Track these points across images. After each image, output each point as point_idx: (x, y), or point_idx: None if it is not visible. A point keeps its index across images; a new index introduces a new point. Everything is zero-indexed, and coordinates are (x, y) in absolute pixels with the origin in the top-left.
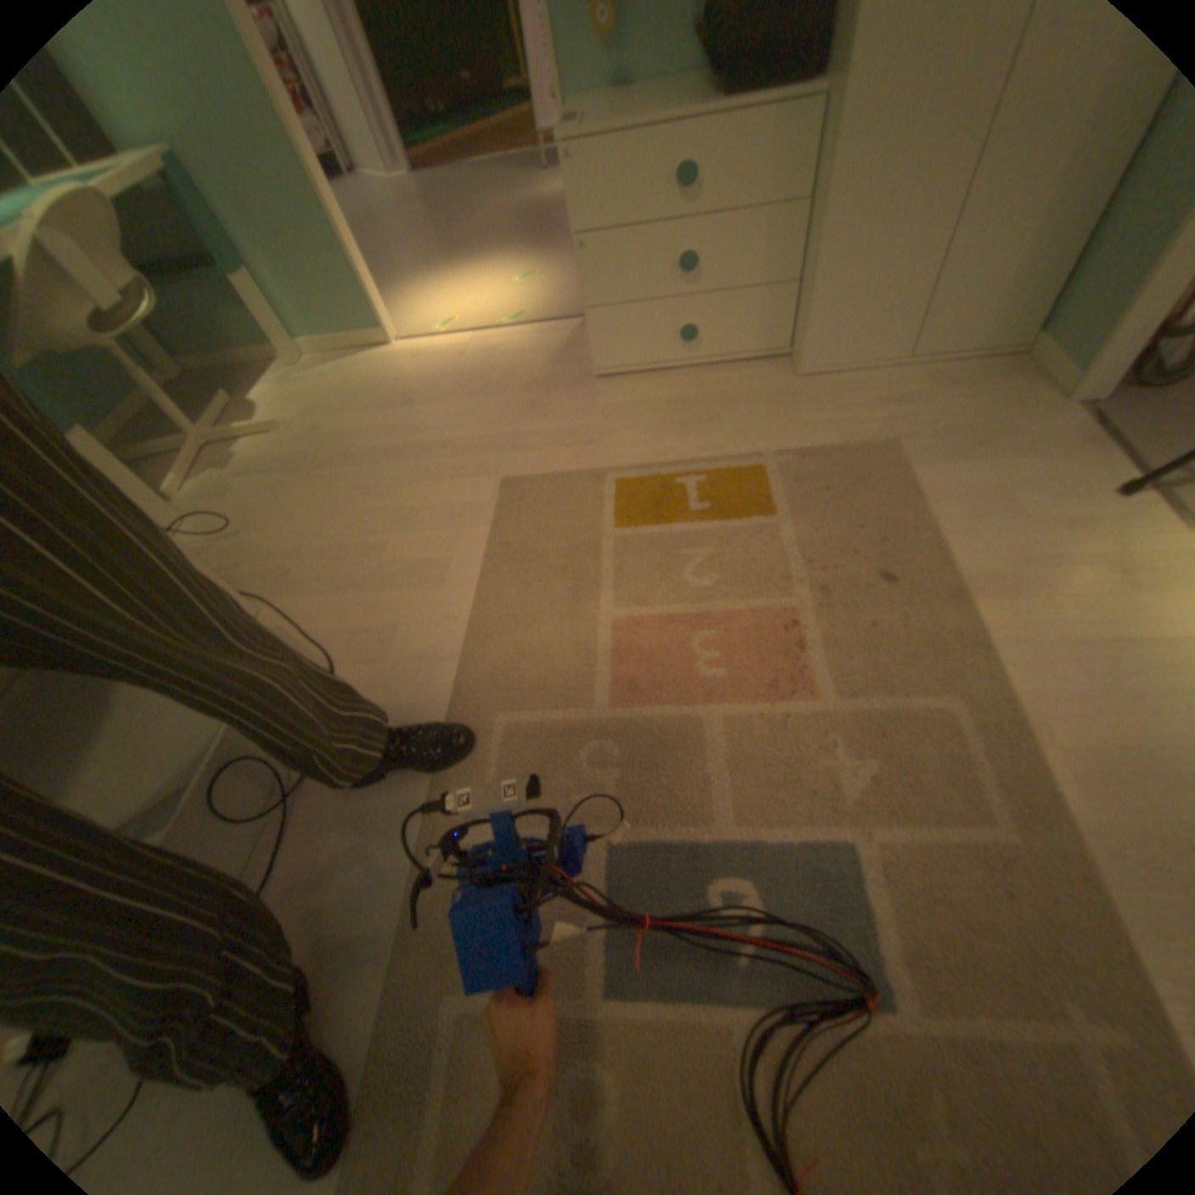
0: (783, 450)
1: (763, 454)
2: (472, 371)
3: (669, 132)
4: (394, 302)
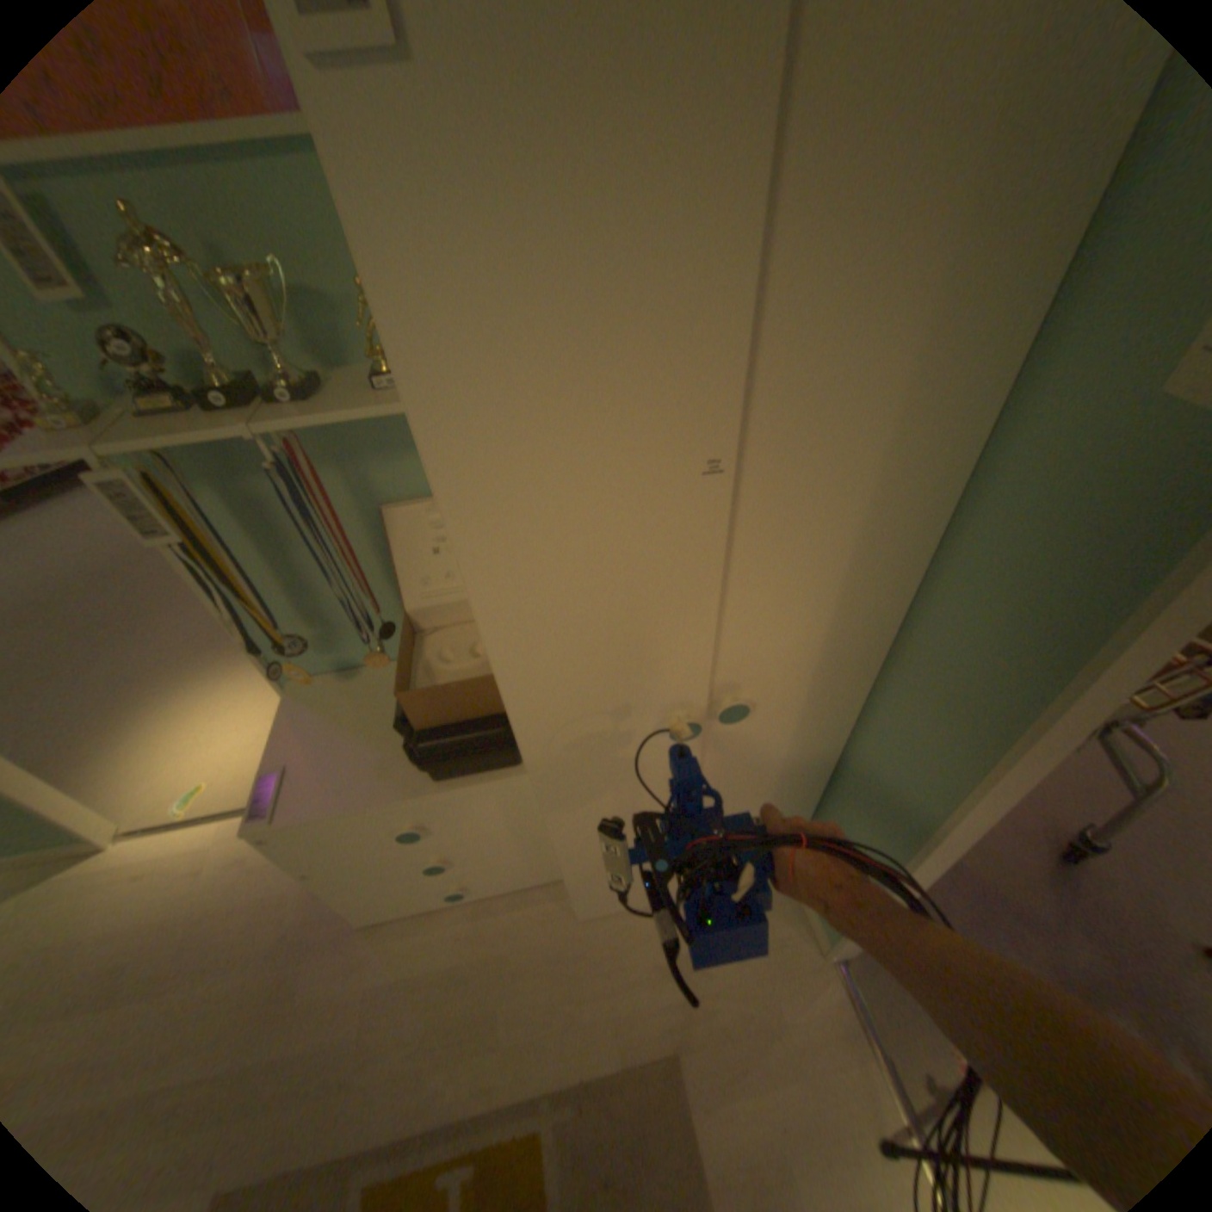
0: (560, 1096)
1: (539, 1109)
2: (205, 917)
3: (379, 815)
4: (125, 751)
